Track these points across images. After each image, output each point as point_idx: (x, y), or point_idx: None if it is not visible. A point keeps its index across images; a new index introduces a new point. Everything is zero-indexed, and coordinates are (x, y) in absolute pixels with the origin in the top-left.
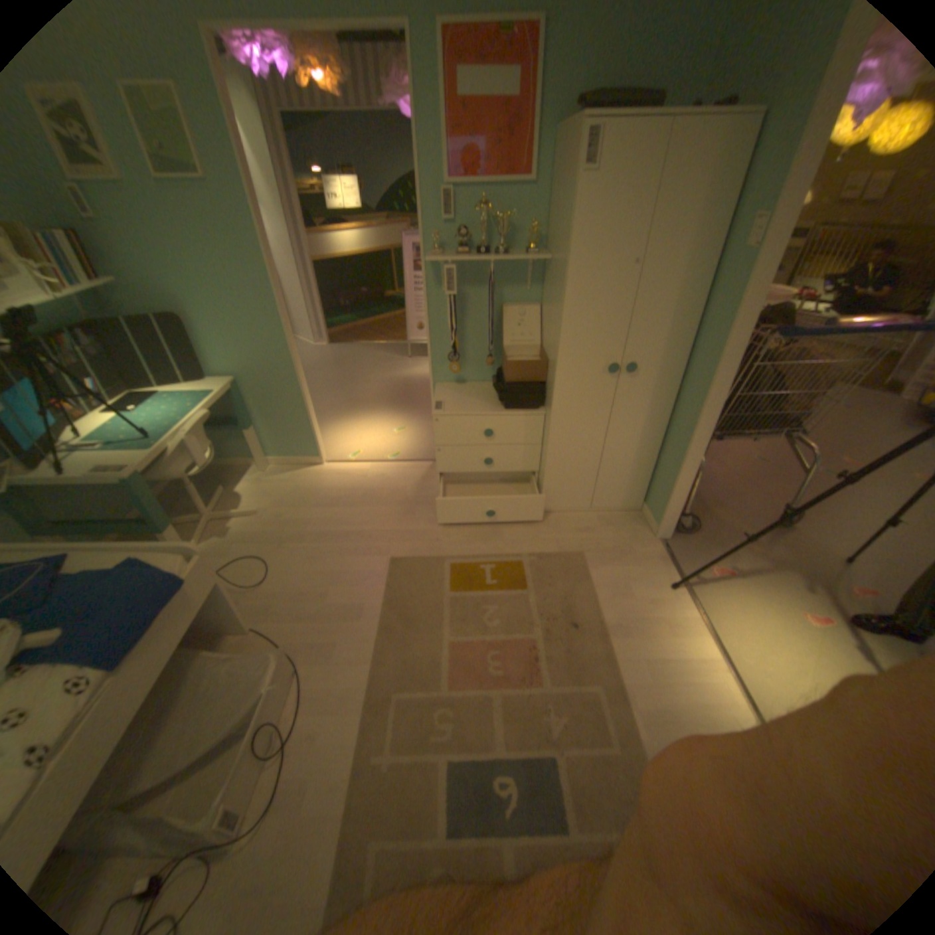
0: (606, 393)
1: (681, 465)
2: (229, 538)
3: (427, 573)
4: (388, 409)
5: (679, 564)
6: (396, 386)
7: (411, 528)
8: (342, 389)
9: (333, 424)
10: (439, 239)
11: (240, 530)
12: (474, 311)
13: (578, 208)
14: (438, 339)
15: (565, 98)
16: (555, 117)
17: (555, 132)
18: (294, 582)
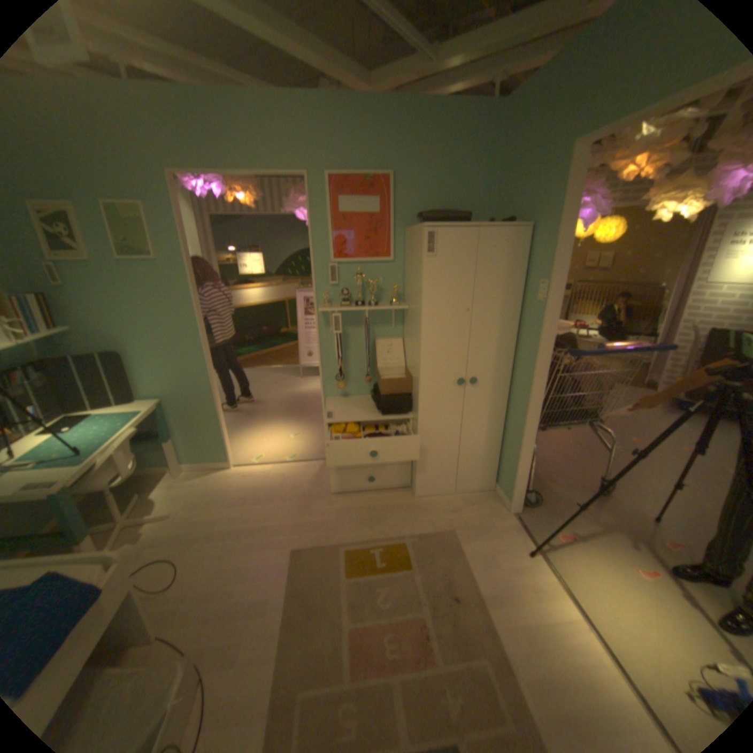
0: (456, 400)
1: (518, 452)
2: (138, 545)
3: (323, 563)
4: (284, 419)
5: (530, 534)
6: (290, 400)
7: (306, 521)
8: (245, 405)
9: (237, 434)
10: (326, 297)
11: (149, 536)
12: (353, 344)
13: (424, 279)
14: (326, 365)
15: (407, 215)
16: (402, 225)
17: (402, 233)
18: (200, 584)
